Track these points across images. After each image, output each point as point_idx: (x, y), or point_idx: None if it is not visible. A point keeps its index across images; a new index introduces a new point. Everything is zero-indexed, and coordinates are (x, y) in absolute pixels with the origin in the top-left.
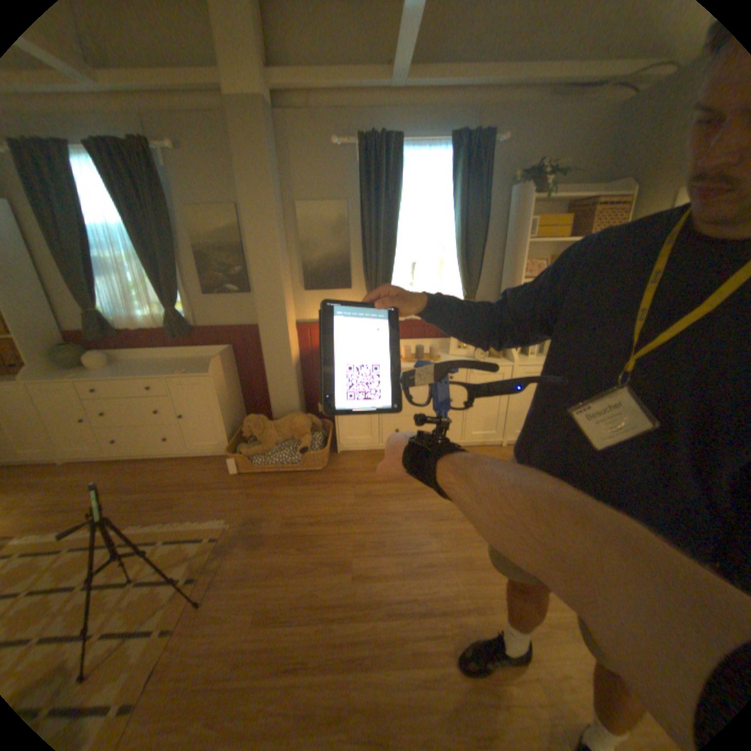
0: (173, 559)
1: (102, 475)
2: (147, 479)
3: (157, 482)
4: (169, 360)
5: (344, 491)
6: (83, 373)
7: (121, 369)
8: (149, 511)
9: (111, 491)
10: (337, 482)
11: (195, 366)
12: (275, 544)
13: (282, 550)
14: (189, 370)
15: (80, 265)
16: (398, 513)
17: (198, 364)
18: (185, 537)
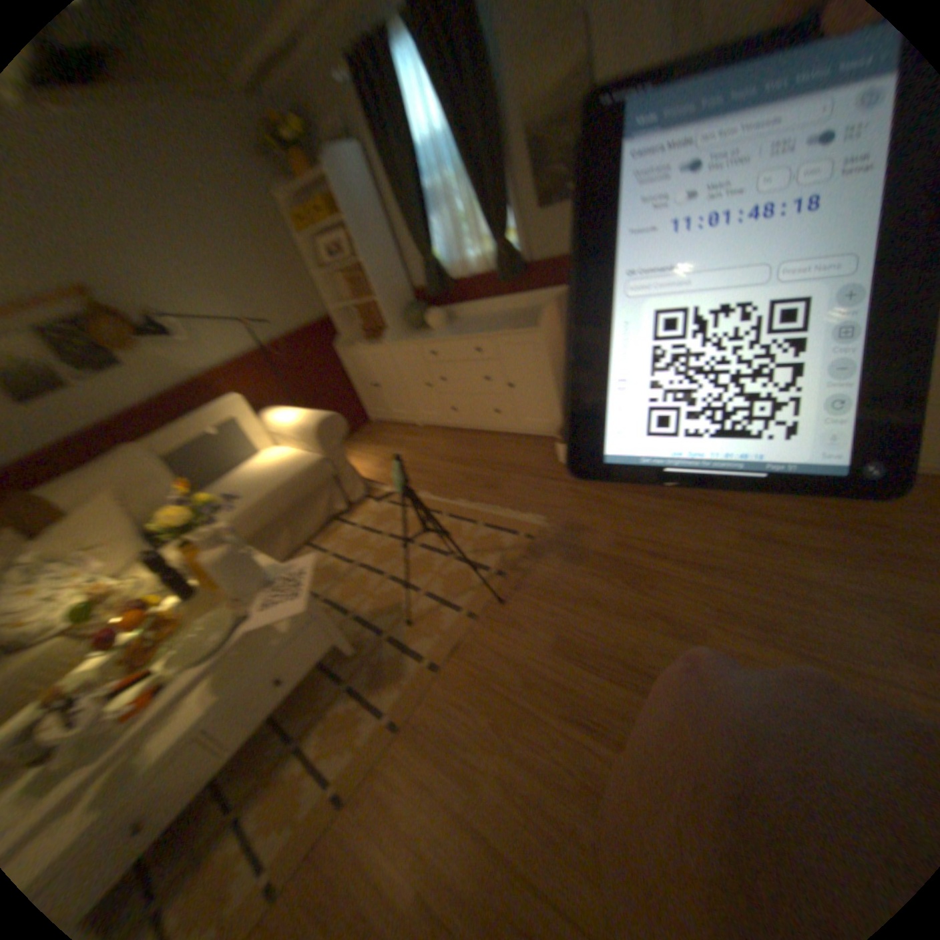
0: (488, 541)
1: (445, 439)
2: (480, 450)
3: (488, 455)
4: (502, 310)
5: (721, 517)
6: (426, 330)
7: (456, 323)
8: (476, 484)
9: (450, 456)
10: (712, 501)
11: (526, 316)
12: (598, 562)
13: (605, 573)
14: (519, 322)
15: (414, 197)
16: (827, 584)
17: (530, 313)
18: (503, 521)
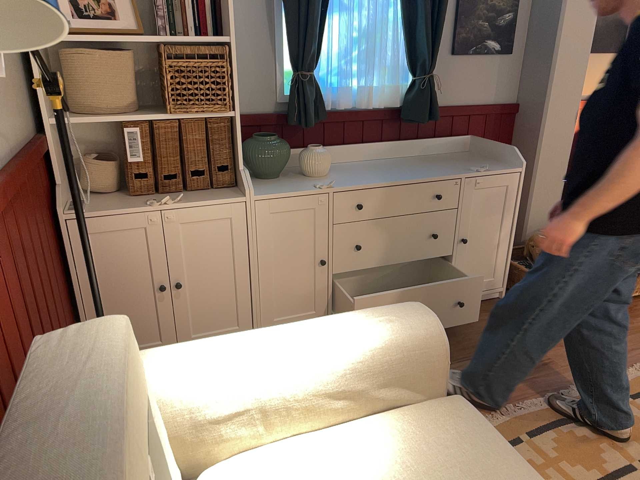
0: None
1: None
2: None
3: (467, 341)
4: (397, 160)
5: None
6: (315, 180)
7: (359, 172)
8: (530, 373)
9: None
10: None
11: (466, 163)
12: None
13: None
14: (480, 167)
15: None
16: None
17: (460, 161)
18: None
